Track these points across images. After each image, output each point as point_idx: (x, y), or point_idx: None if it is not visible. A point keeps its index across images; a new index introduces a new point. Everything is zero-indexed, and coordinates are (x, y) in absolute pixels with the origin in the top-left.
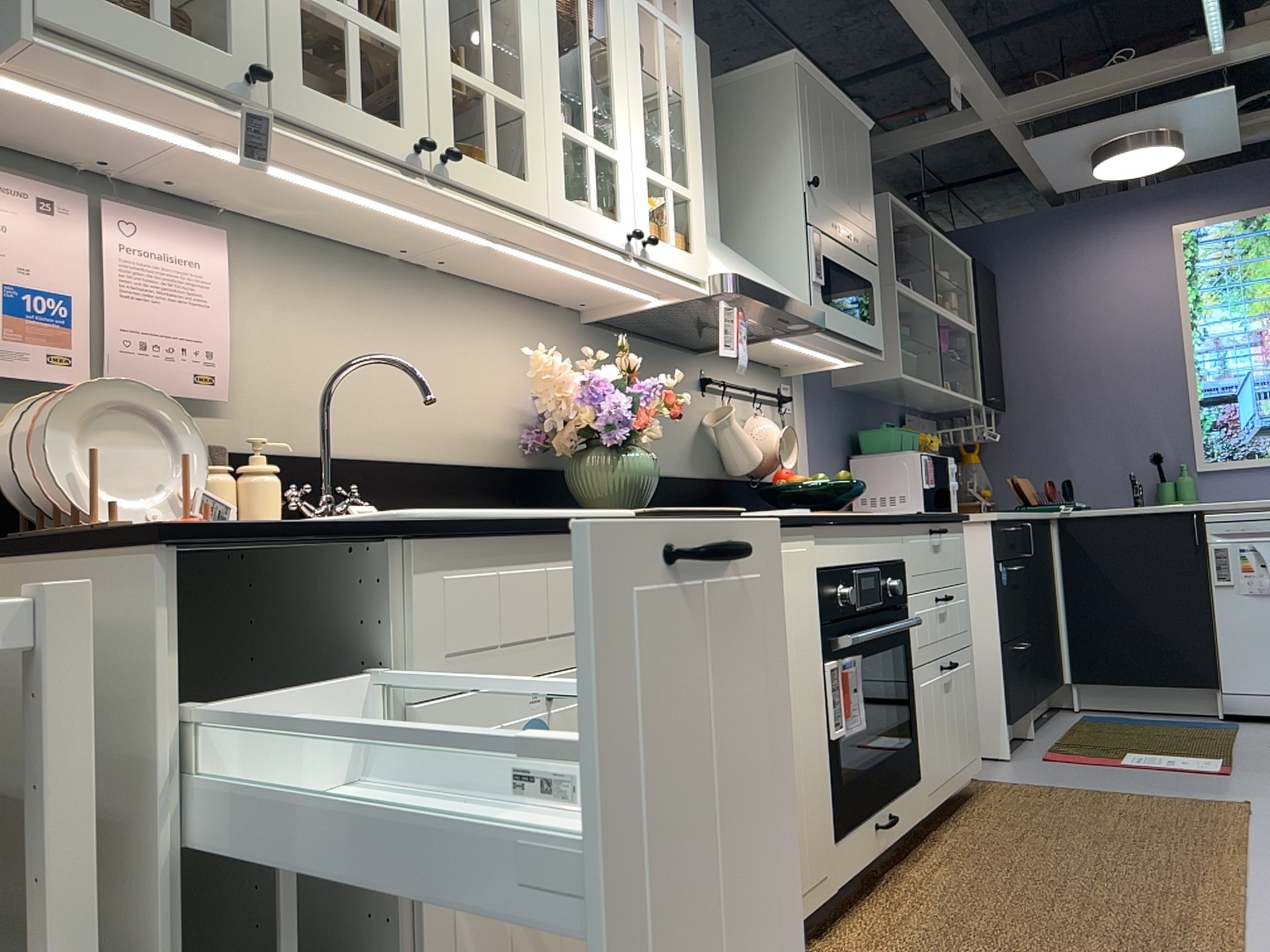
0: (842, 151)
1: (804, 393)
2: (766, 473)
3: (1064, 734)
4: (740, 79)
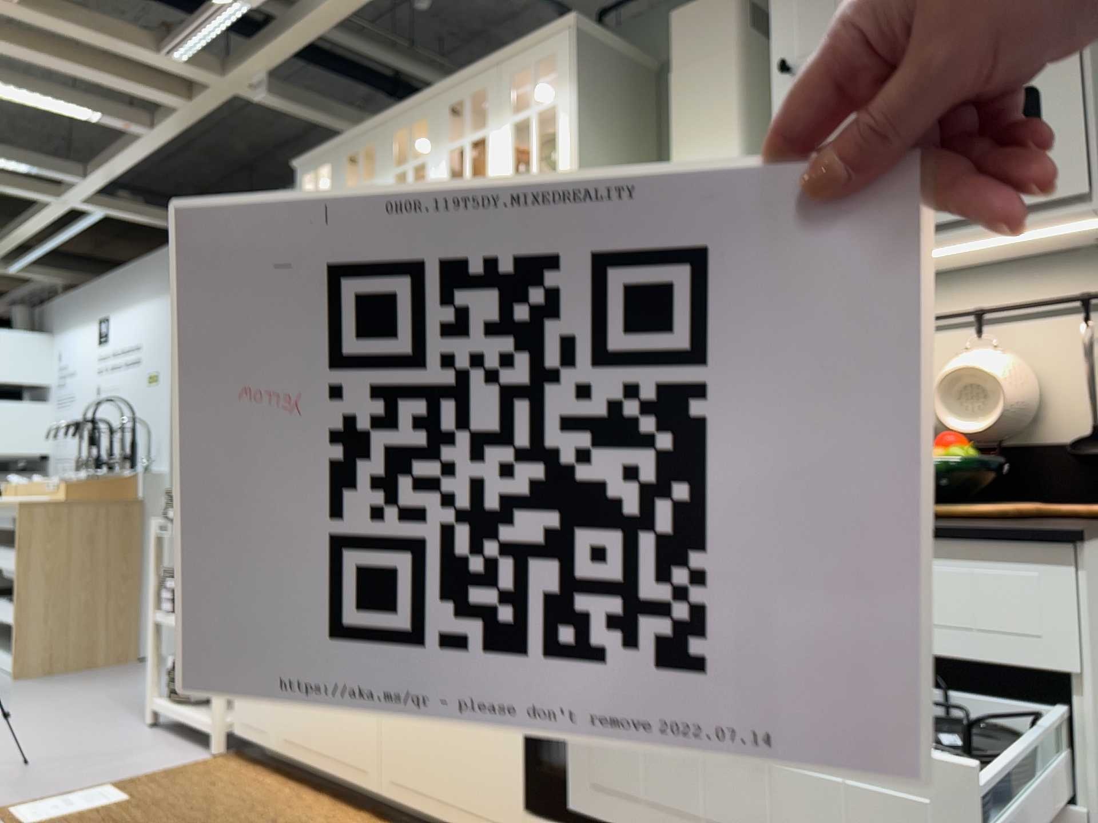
0: None
1: None
2: (969, 436)
3: None
4: None
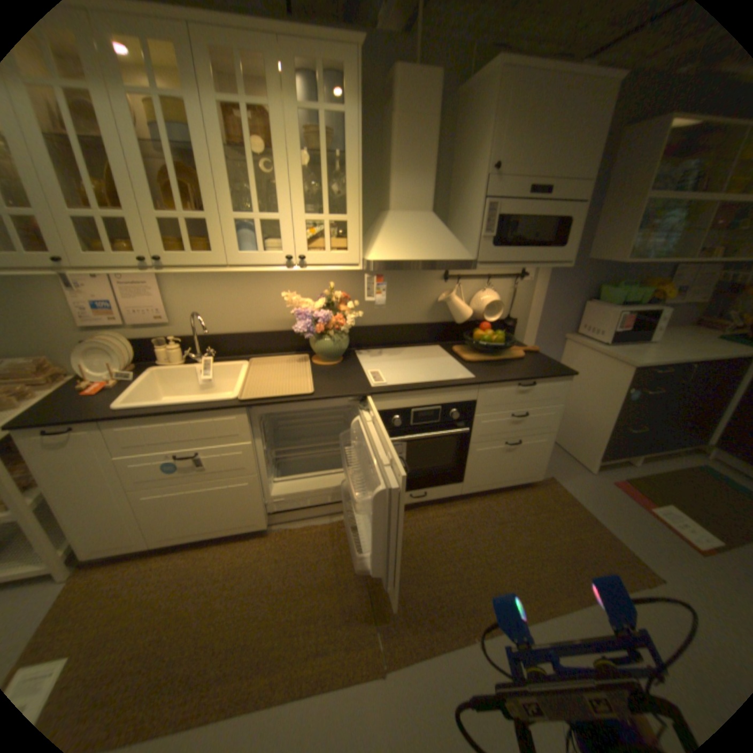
0: (557, 121)
1: (548, 268)
2: (481, 320)
3: (660, 475)
4: (478, 79)
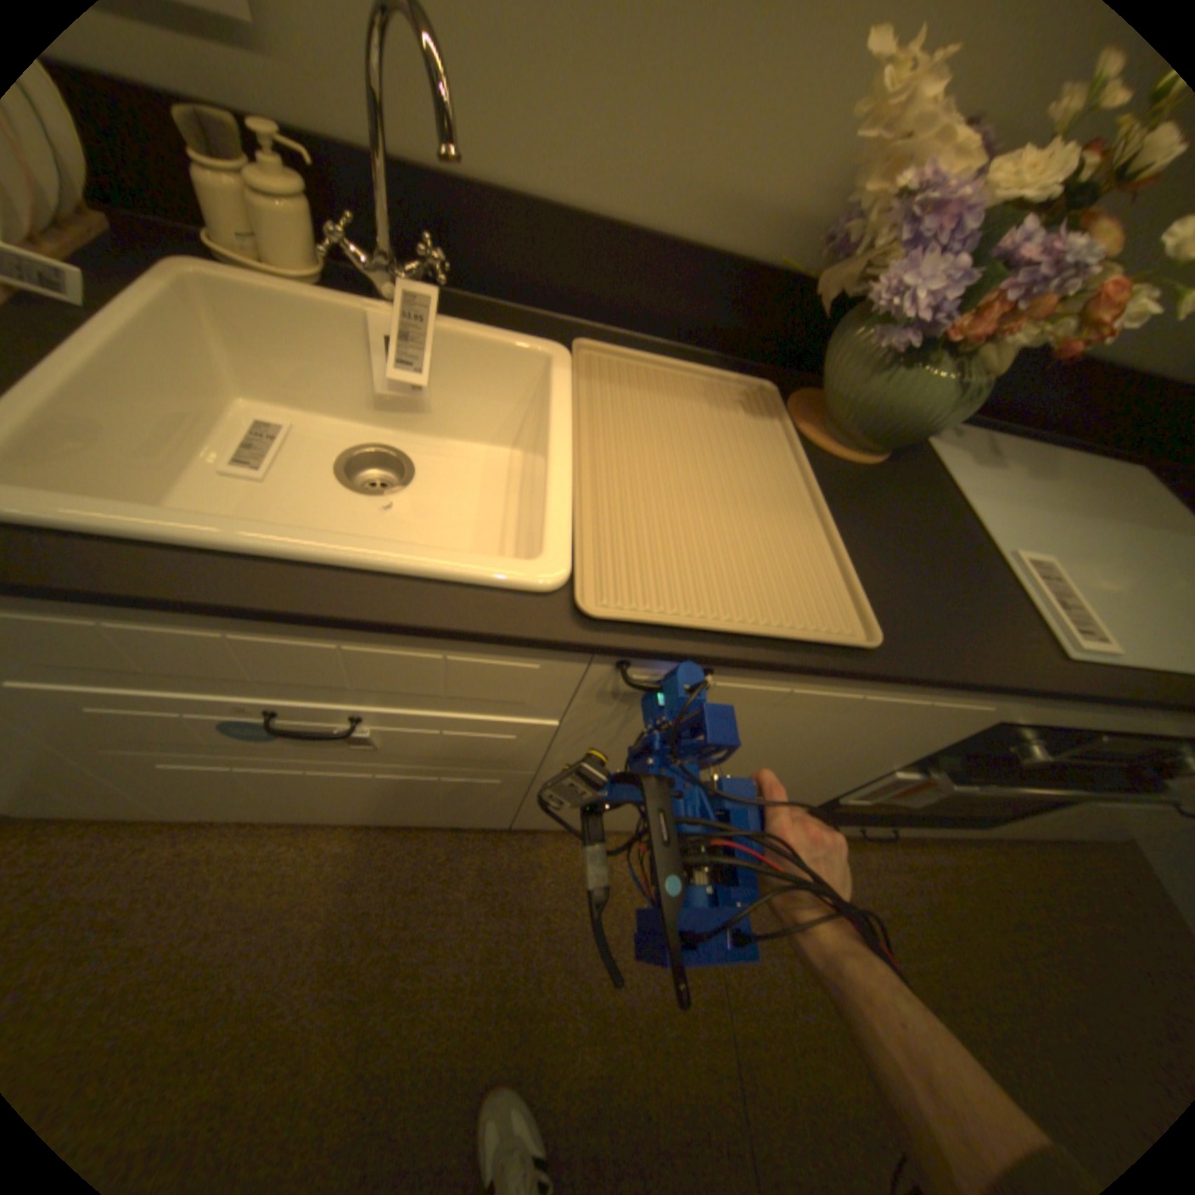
0: None
1: None
2: None
3: None
4: None
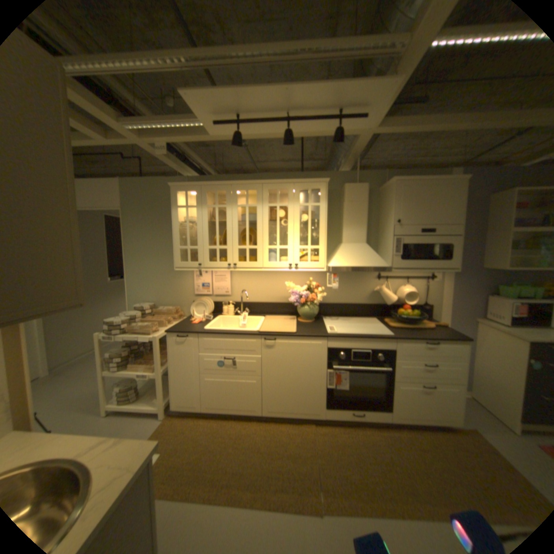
0: (431, 199)
1: (451, 273)
2: (405, 304)
3: None
4: (387, 185)
